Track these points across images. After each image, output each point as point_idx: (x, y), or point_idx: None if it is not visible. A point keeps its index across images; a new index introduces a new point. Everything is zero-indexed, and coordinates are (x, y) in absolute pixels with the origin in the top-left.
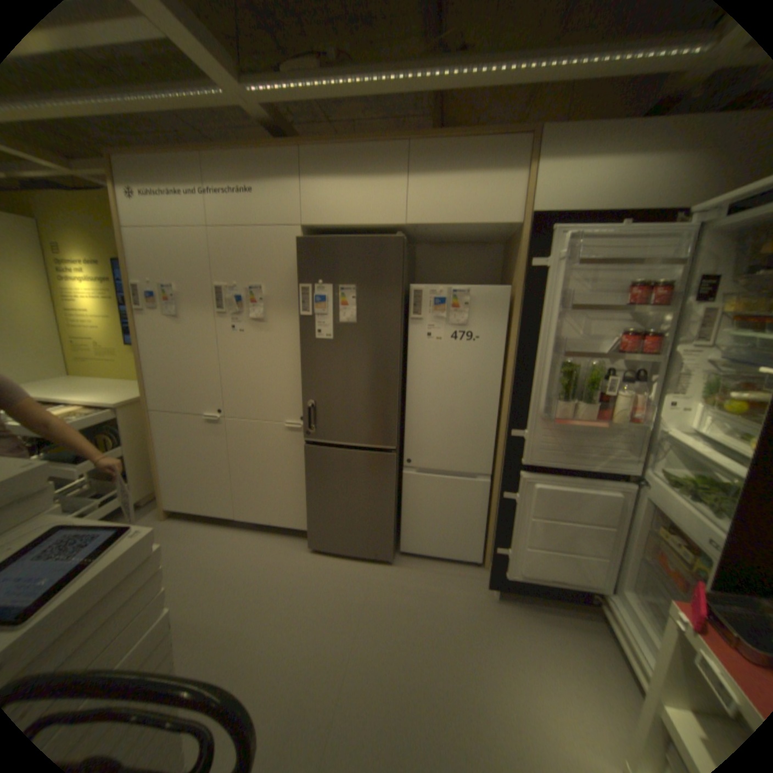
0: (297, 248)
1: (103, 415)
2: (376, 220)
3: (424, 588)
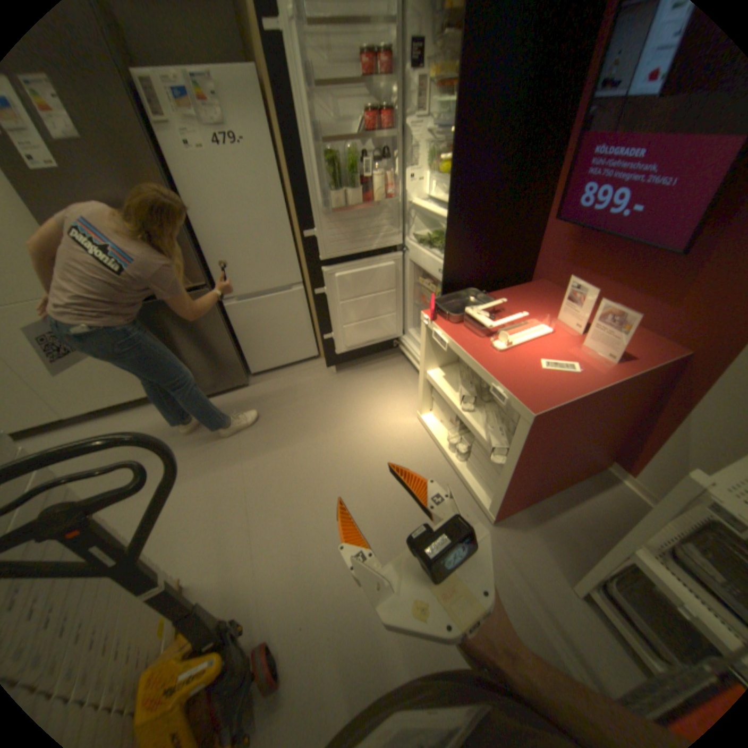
0: None
1: None
2: None
3: (280, 389)
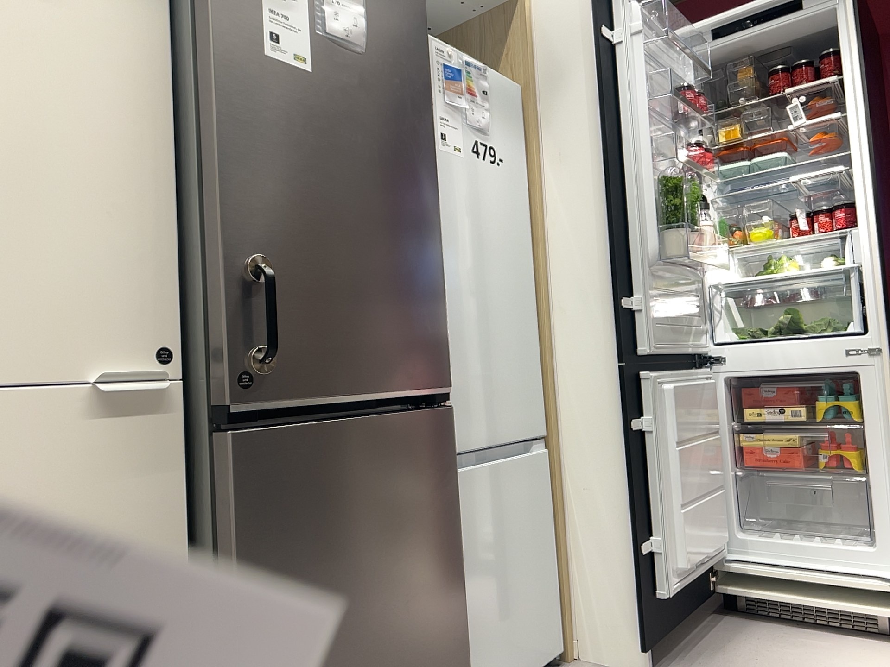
0: None
1: None
2: None
3: None
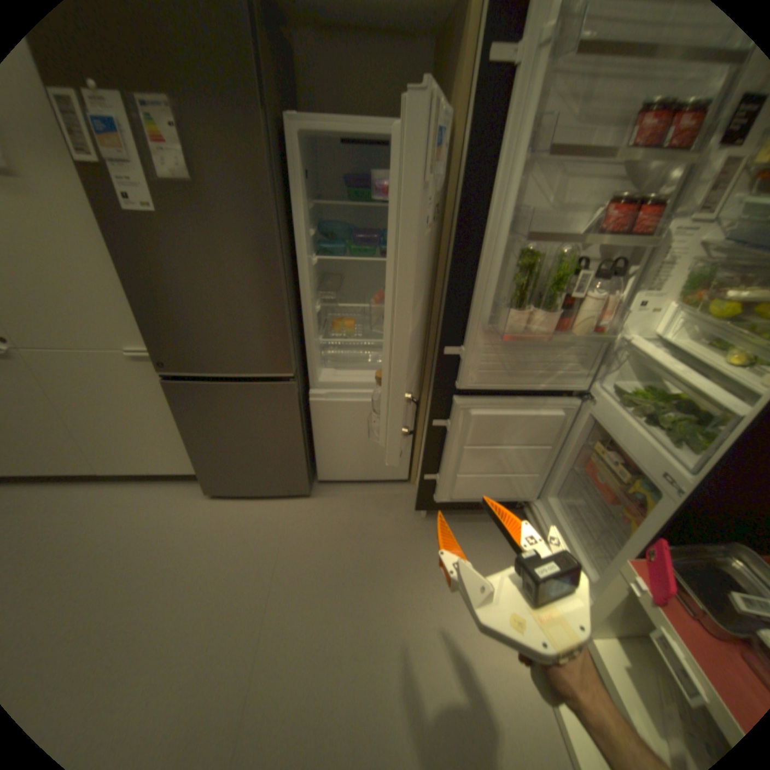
0: None
1: None
2: None
3: (346, 517)
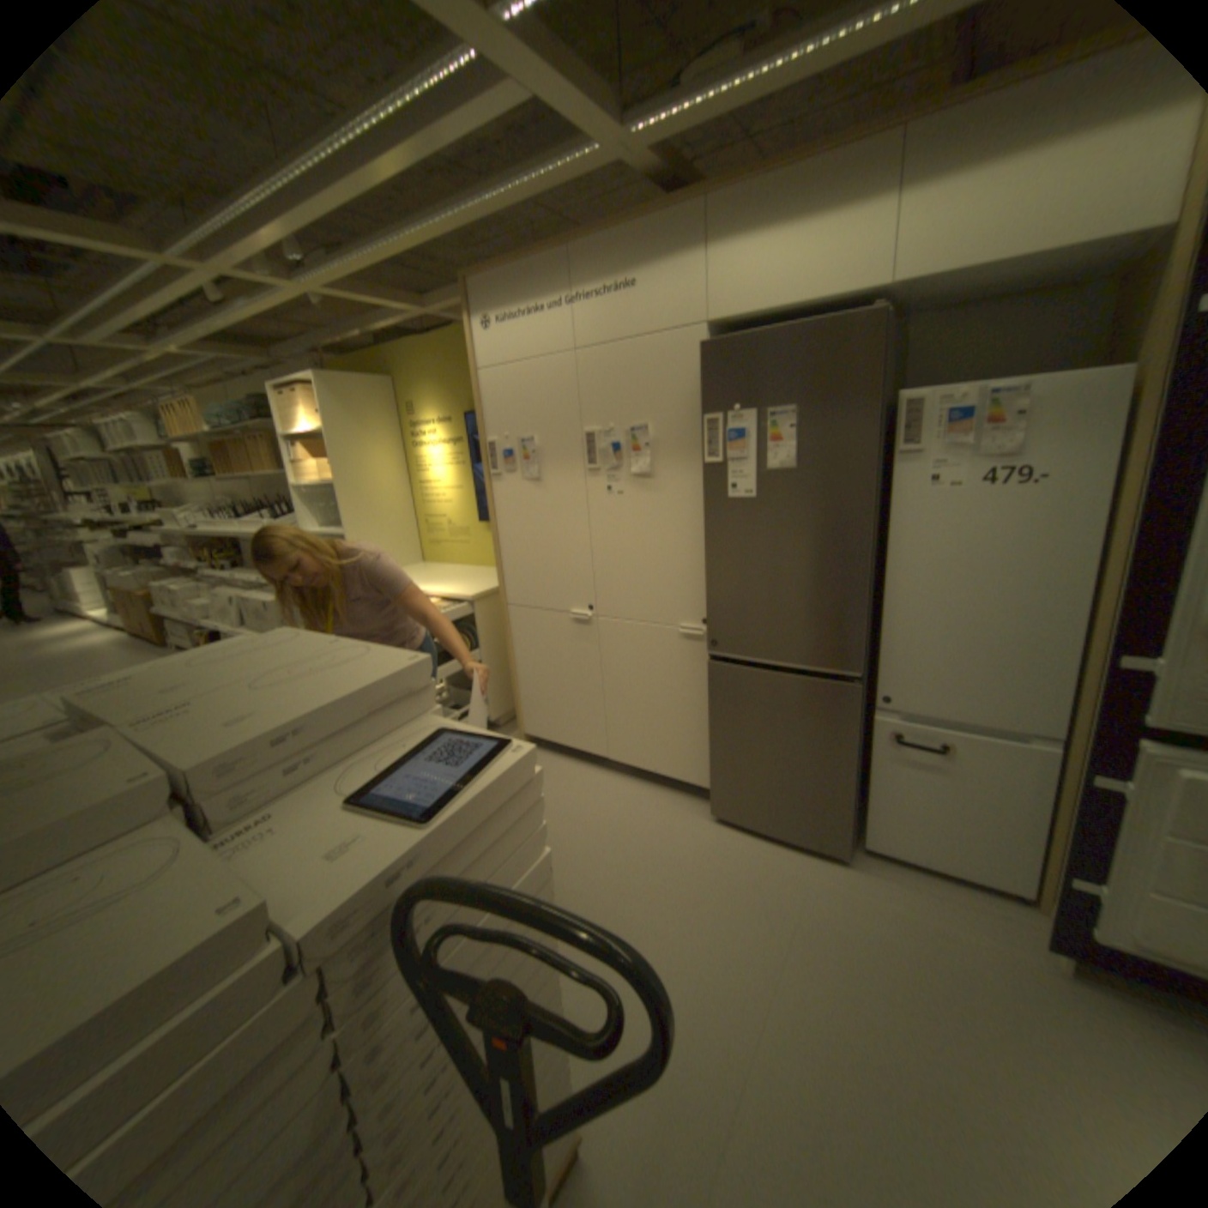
0: (701, 360)
1: (461, 610)
2: (835, 288)
3: (910, 917)
